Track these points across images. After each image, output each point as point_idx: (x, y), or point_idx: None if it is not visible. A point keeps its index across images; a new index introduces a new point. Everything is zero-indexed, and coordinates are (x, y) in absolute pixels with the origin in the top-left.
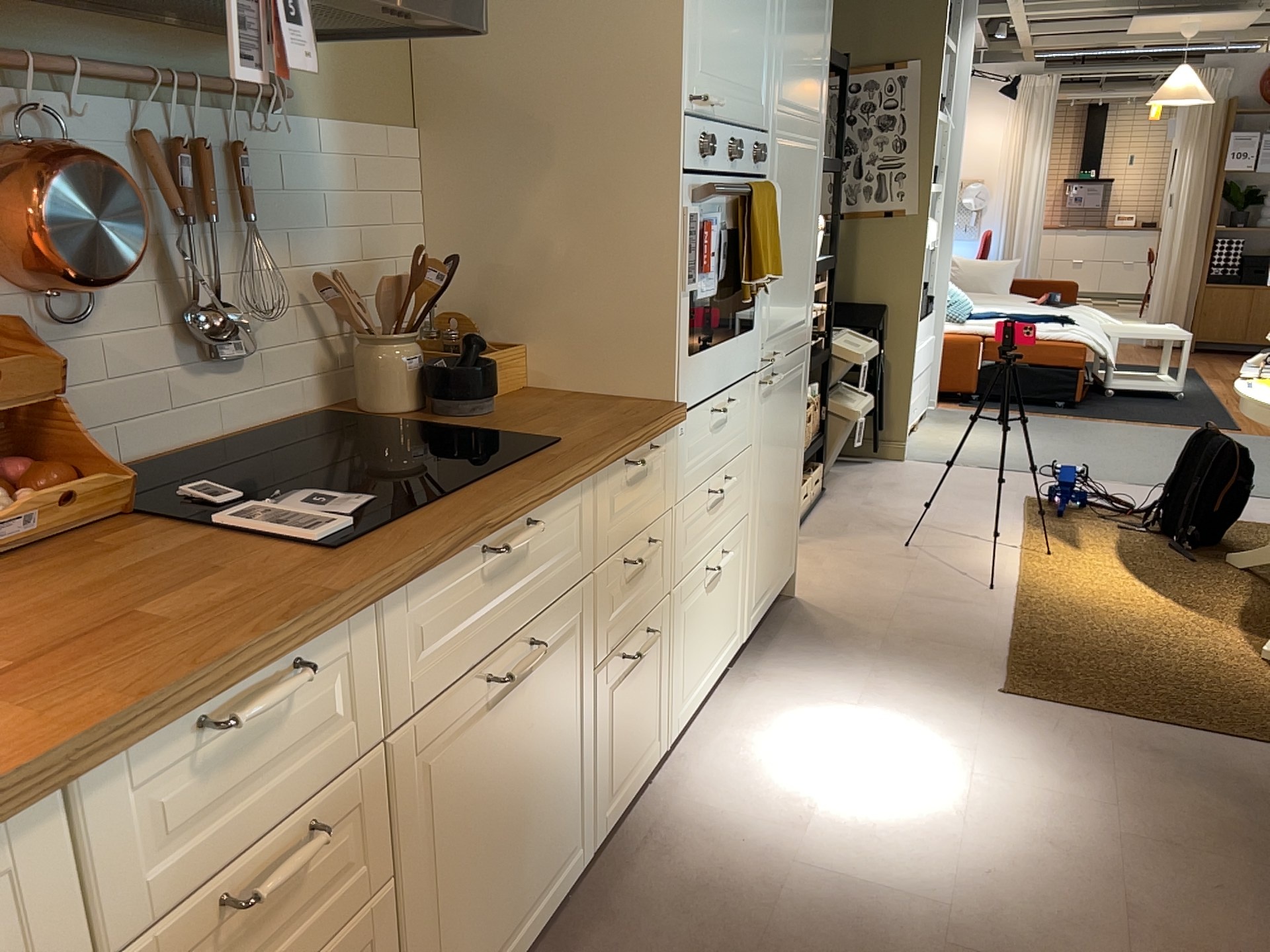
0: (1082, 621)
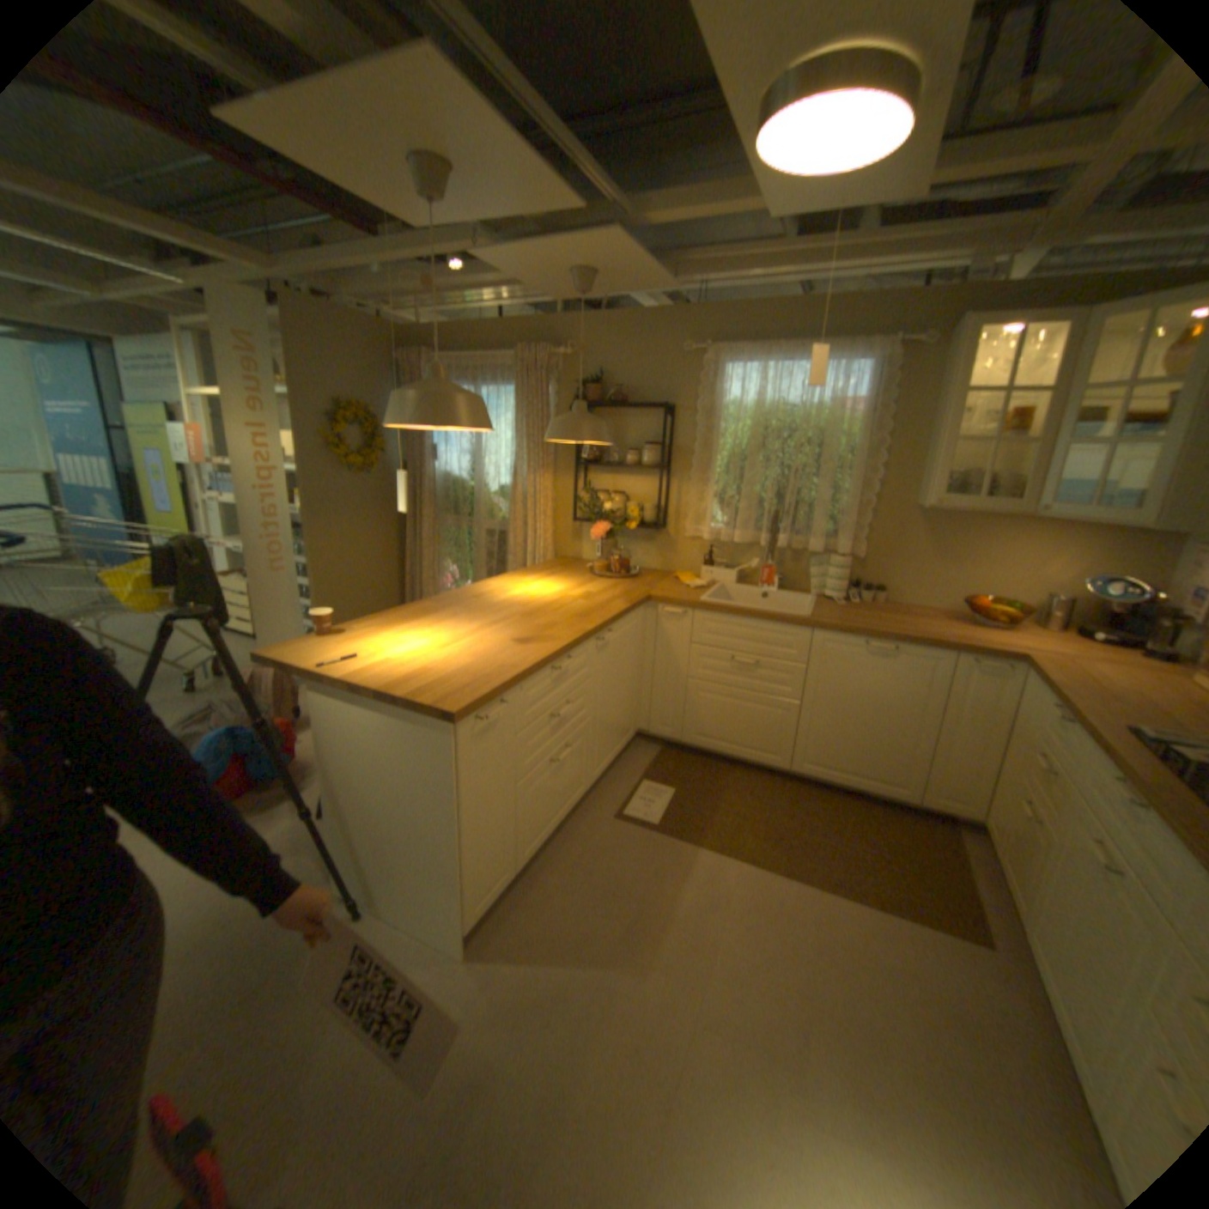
0: None
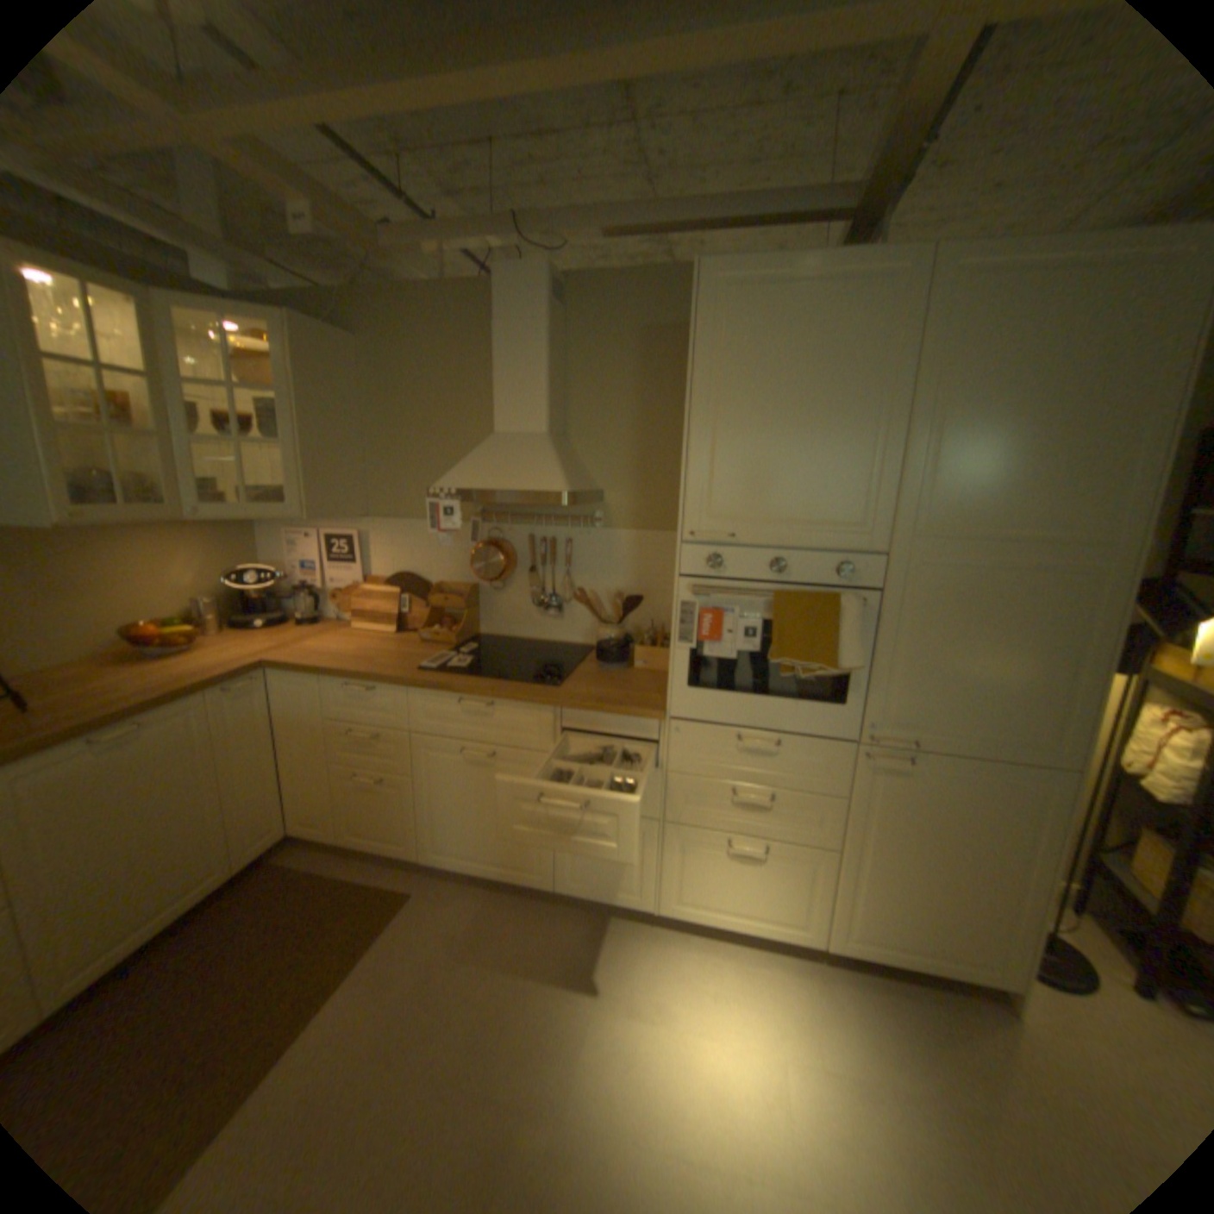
0: None
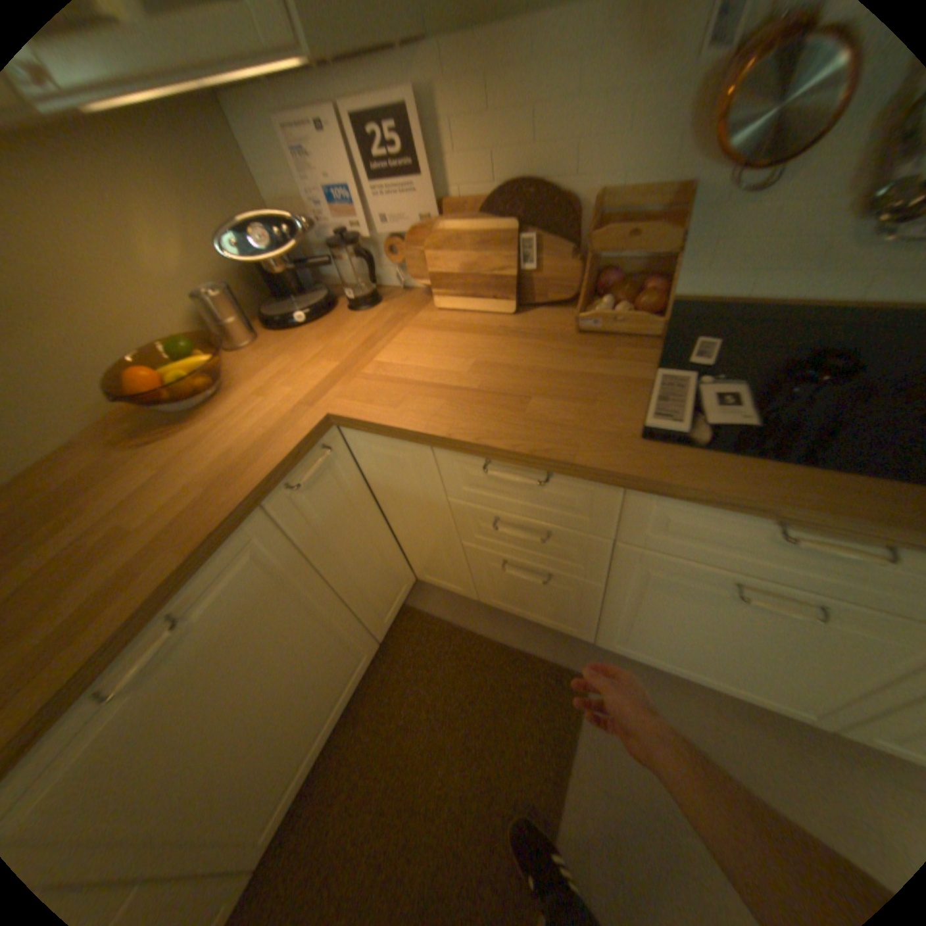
0: None
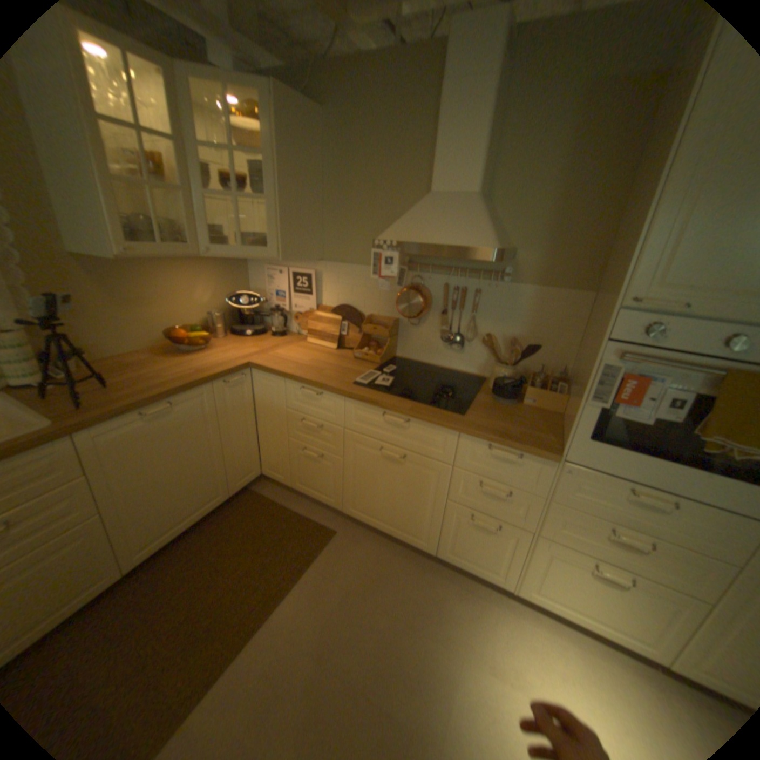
0: None
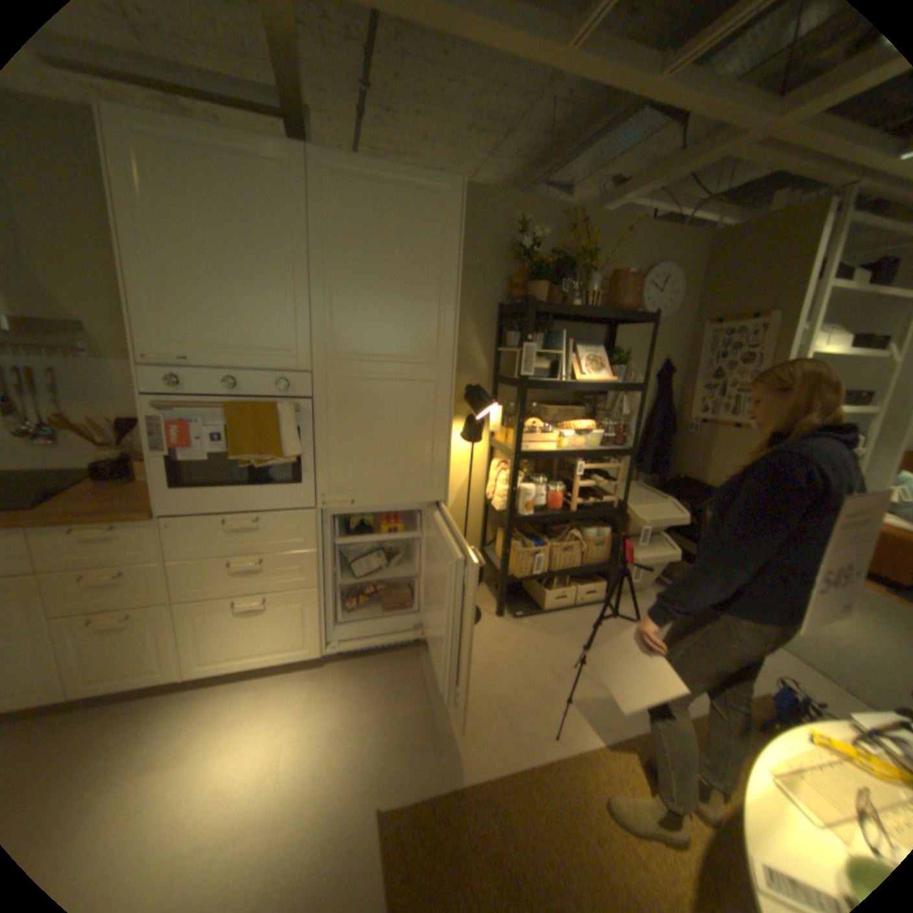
0: (559, 829)
